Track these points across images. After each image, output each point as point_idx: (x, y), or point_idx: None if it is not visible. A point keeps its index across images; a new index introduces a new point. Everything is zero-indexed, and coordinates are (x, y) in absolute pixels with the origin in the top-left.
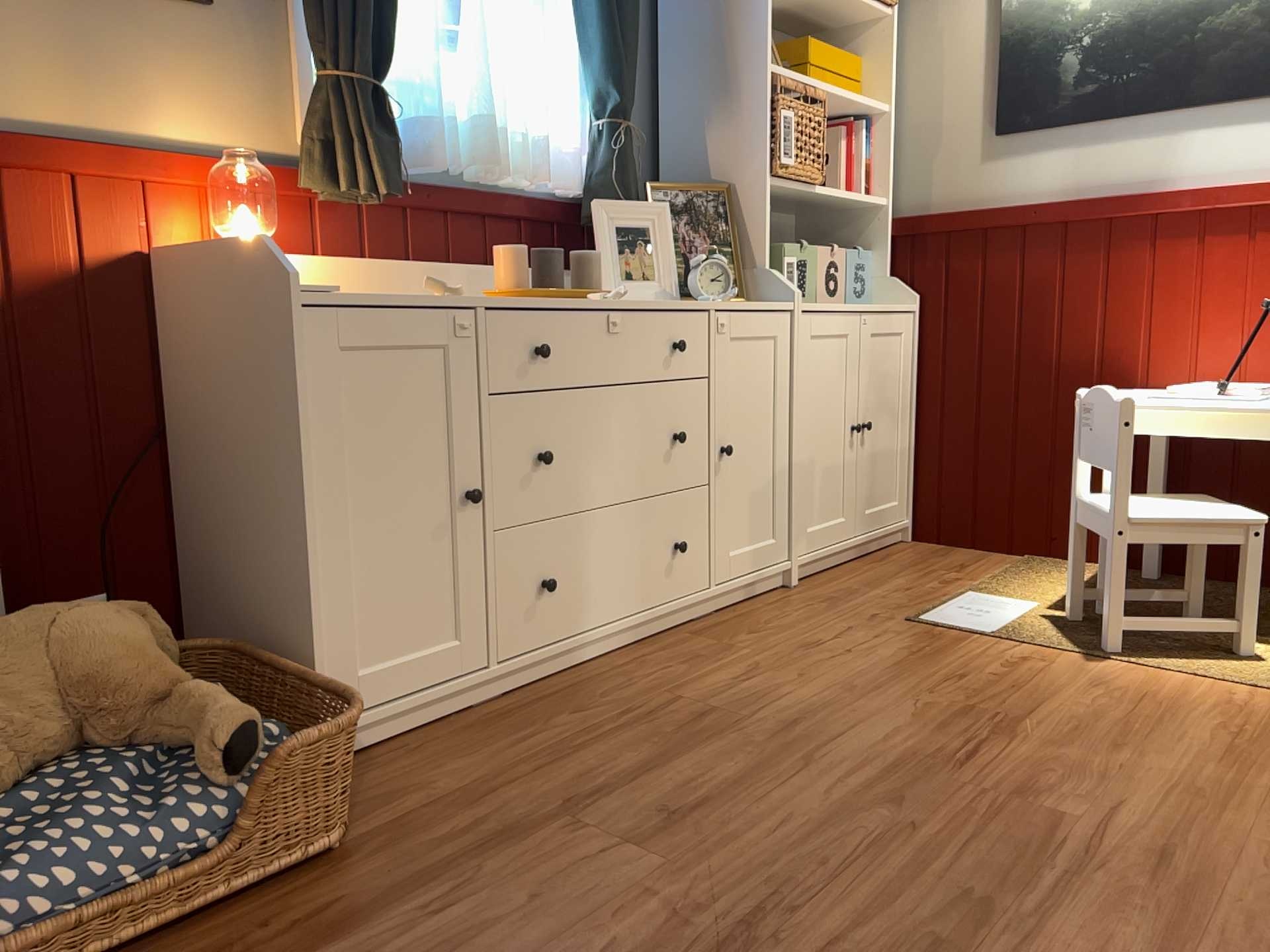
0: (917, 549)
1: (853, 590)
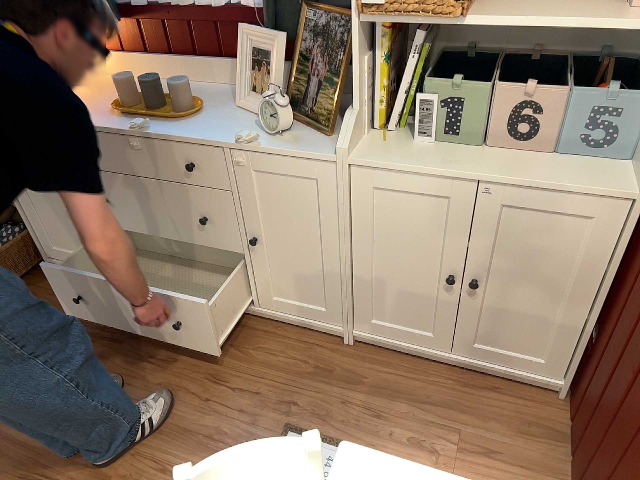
0: (534, 409)
1: (356, 381)
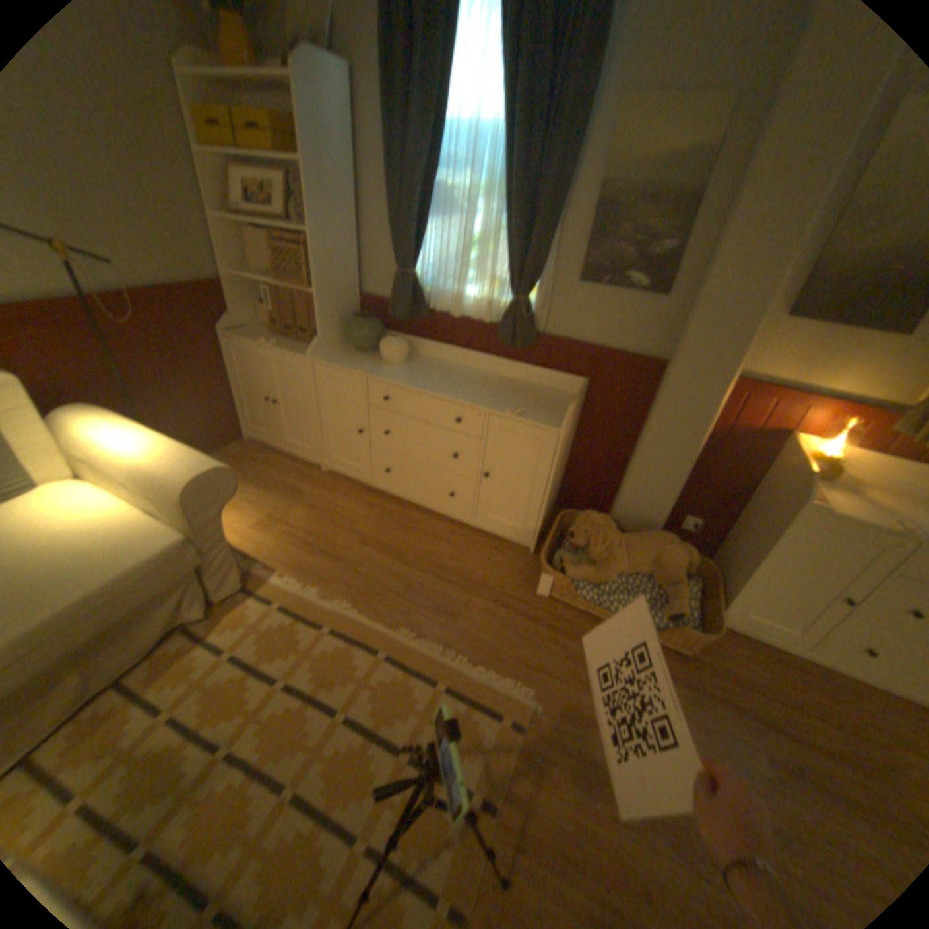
0: None
1: None
